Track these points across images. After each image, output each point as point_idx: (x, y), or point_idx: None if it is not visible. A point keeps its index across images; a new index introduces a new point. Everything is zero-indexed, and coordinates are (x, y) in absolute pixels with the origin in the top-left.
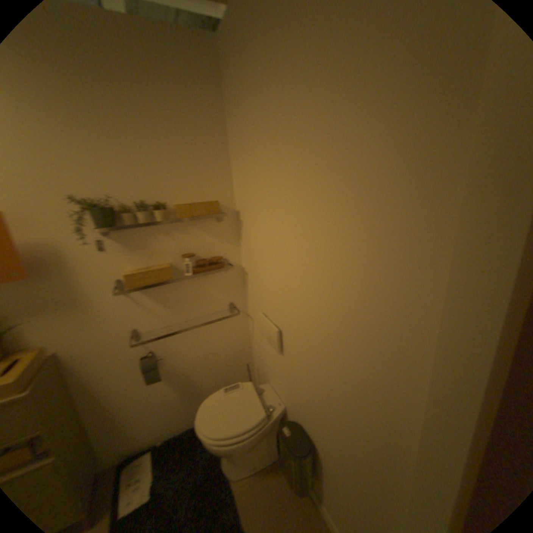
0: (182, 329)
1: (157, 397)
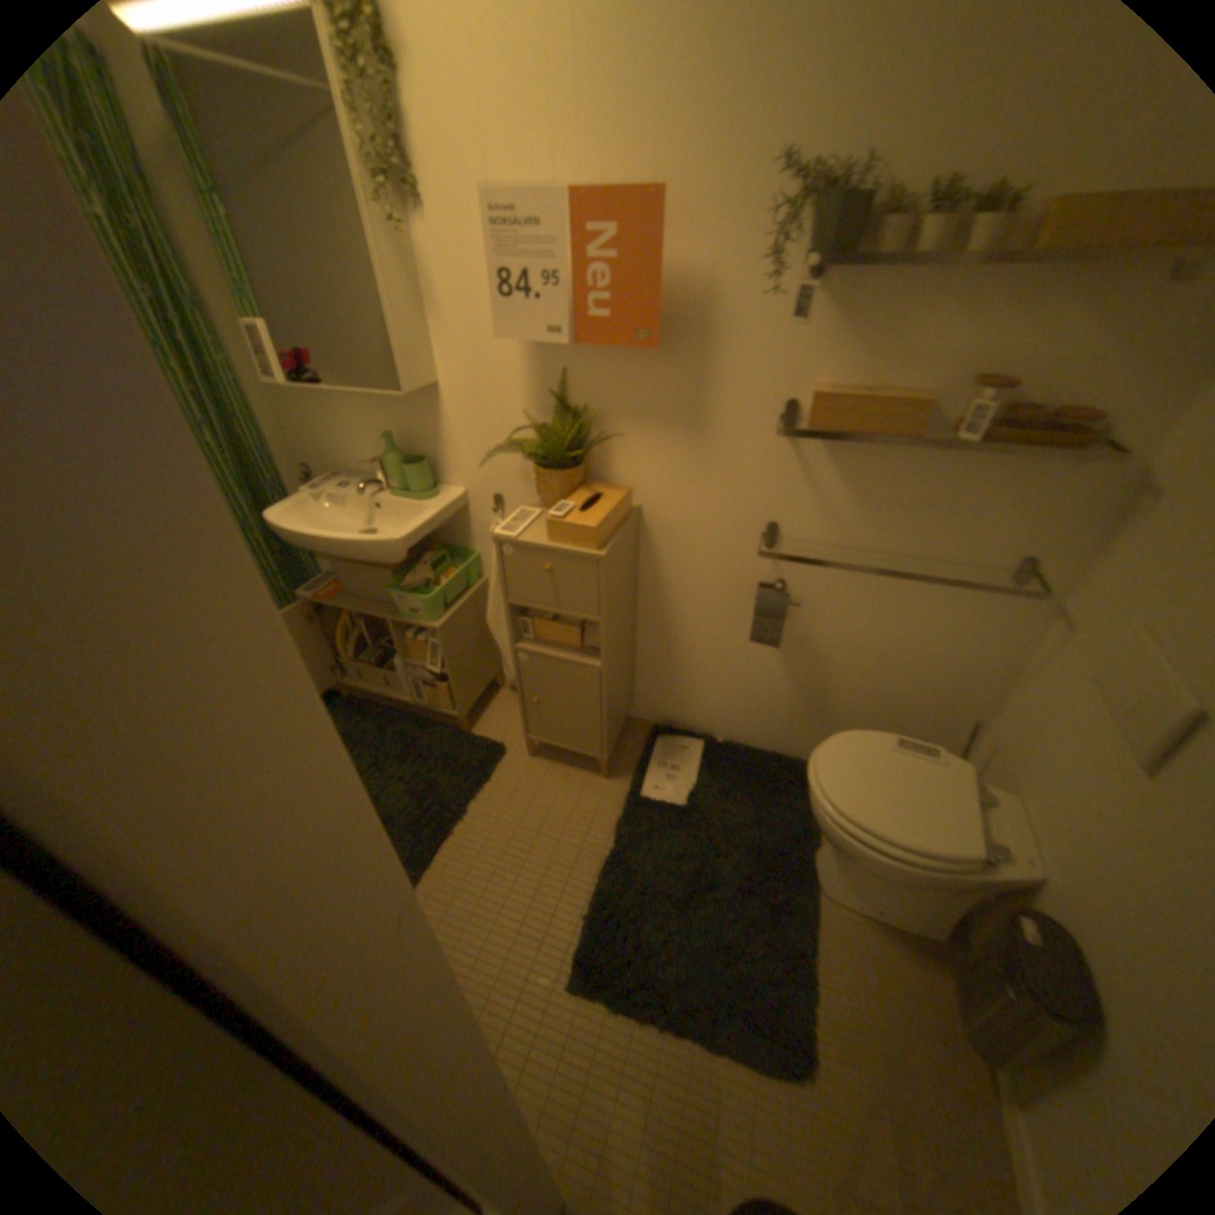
0: (870, 568)
1: (757, 668)
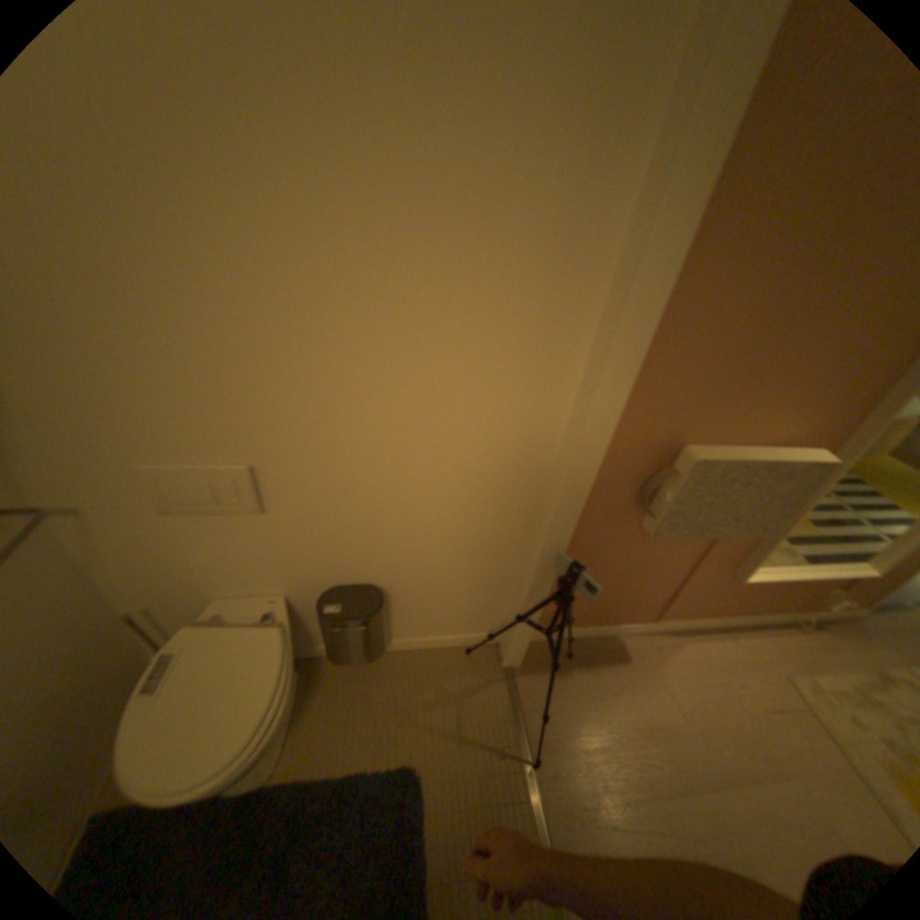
0: None
1: None
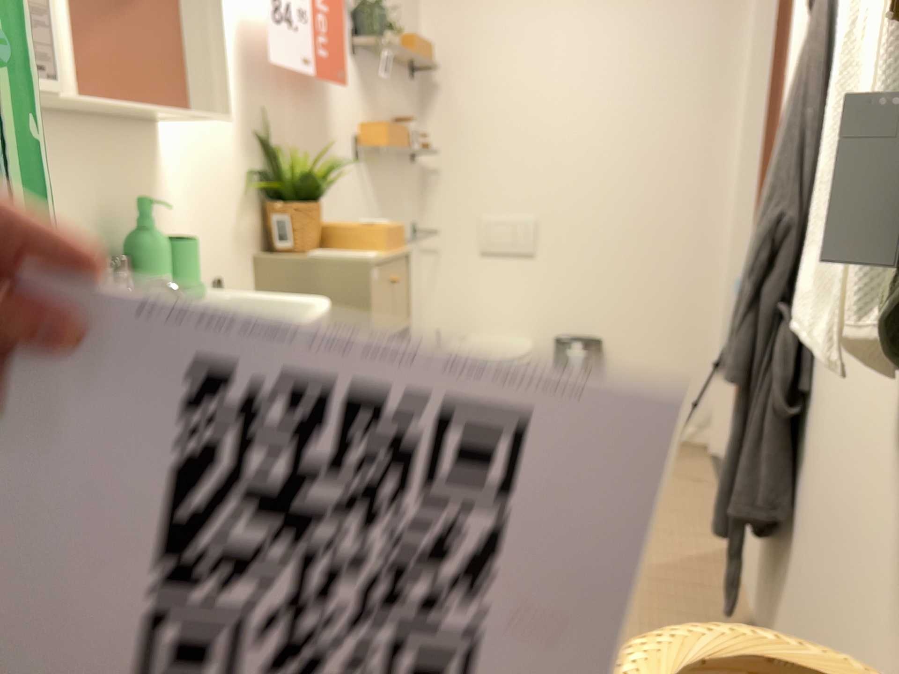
0: None
1: None
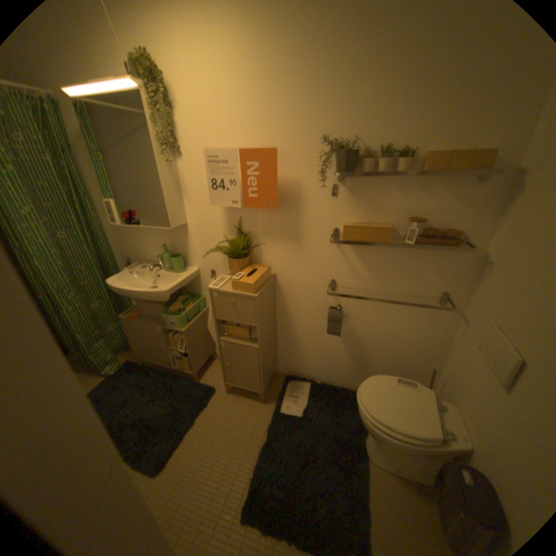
0: (378, 299)
1: (333, 346)
